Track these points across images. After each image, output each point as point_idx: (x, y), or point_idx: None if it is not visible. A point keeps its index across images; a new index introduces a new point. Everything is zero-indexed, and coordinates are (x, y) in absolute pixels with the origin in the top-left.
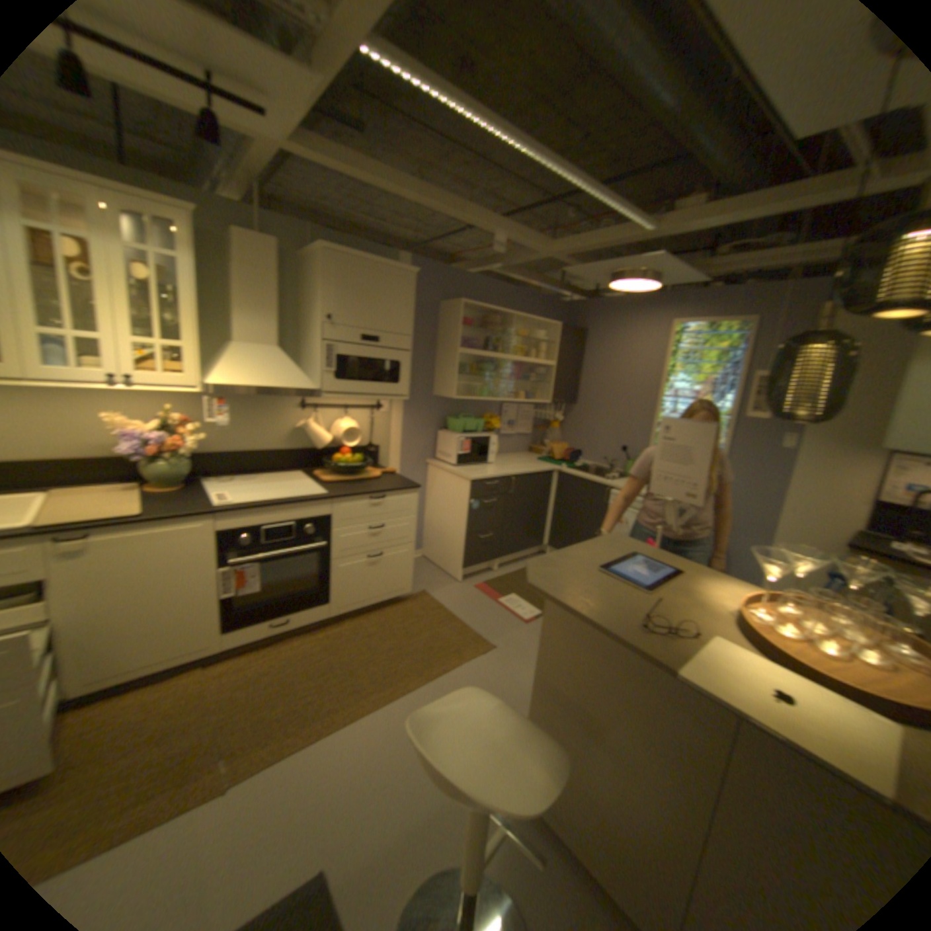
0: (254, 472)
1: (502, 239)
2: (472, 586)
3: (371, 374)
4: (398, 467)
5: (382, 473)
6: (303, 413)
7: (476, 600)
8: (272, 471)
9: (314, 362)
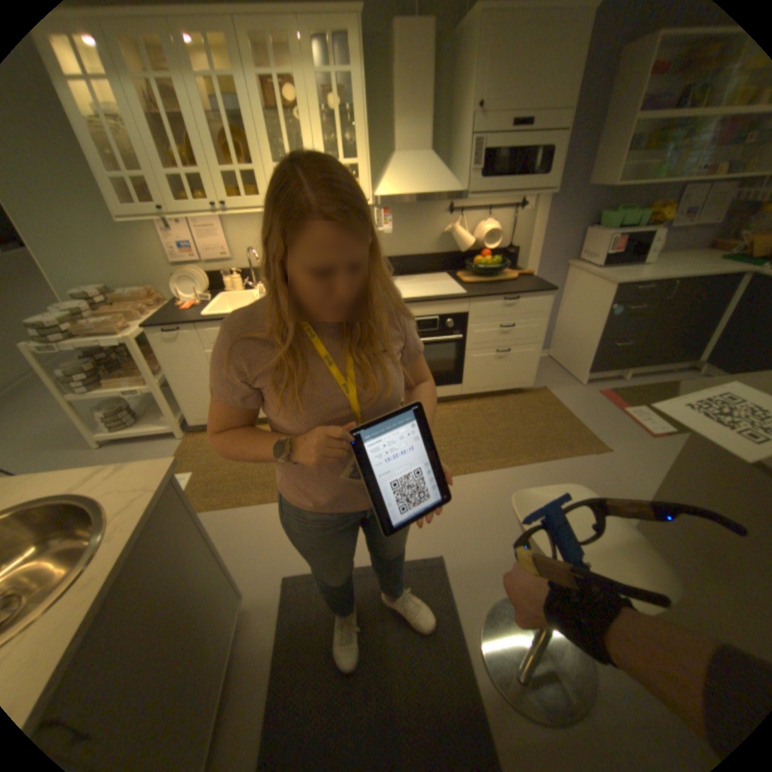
0: (412, 273)
1: None
2: (598, 391)
3: (521, 166)
4: (538, 269)
5: (520, 274)
6: (452, 217)
7: (600, 405)
8: (425, 273)
9: (465, 161)
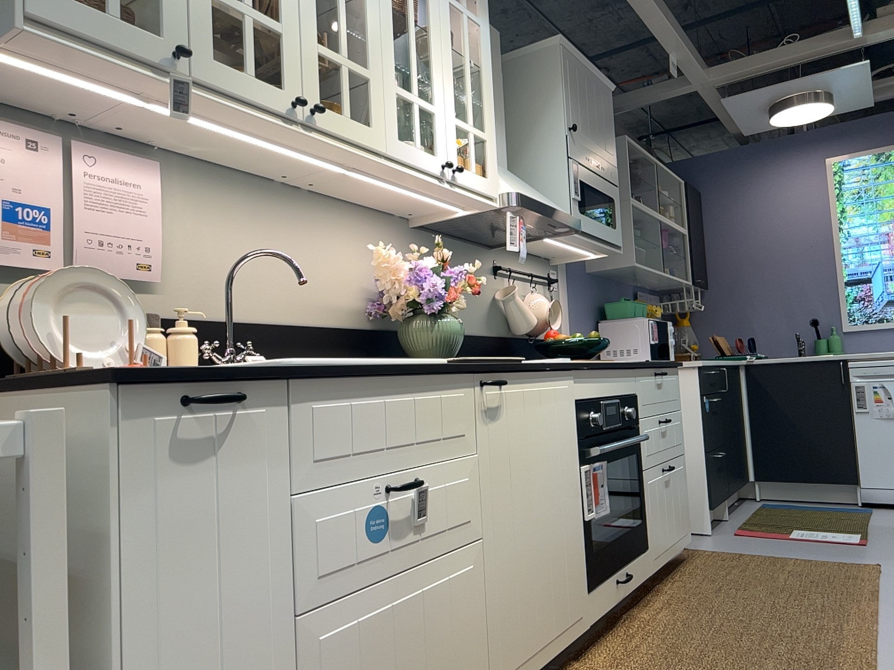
0: None
1: (675, 62)
2: (733, 533)
3: (596, 214)
4: None
5: None
6: (499, 281)
7: (766, 541)
8: None
9: (552, 191)
